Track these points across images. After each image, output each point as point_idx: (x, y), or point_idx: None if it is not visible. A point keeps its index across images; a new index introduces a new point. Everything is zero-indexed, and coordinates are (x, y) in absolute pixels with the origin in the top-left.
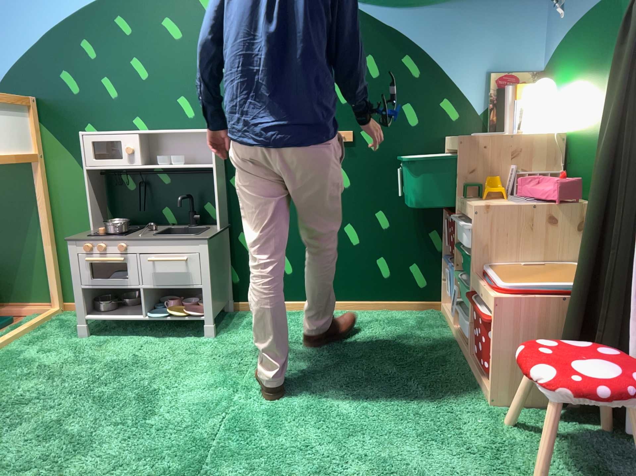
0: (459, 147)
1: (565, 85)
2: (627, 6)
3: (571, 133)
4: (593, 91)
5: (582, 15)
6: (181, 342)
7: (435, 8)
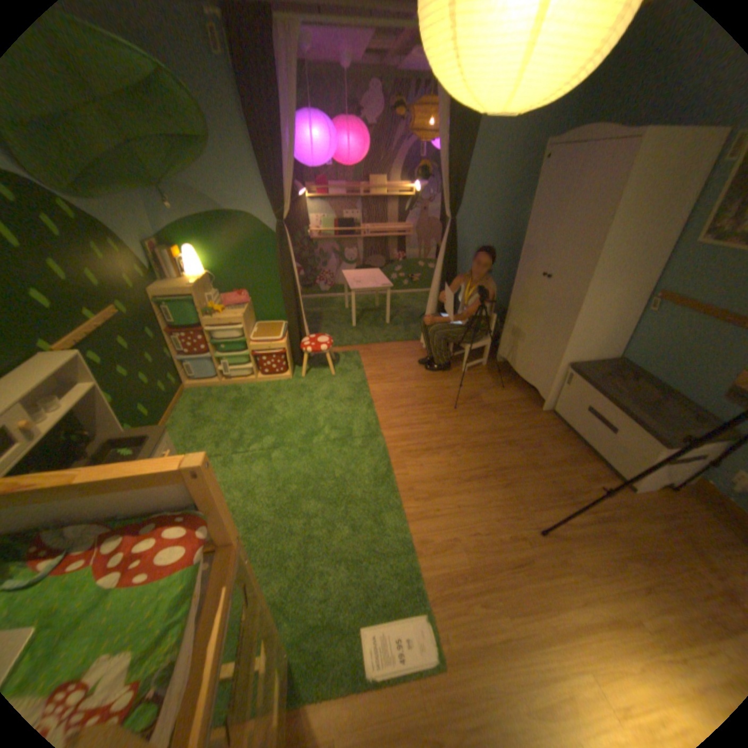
0: (193, 293)
1: (191, 247)
2: (239, 219)
3: (210, 271)
4: (224, 252)
5: (196, 213)
6: None
7: (103, 198)
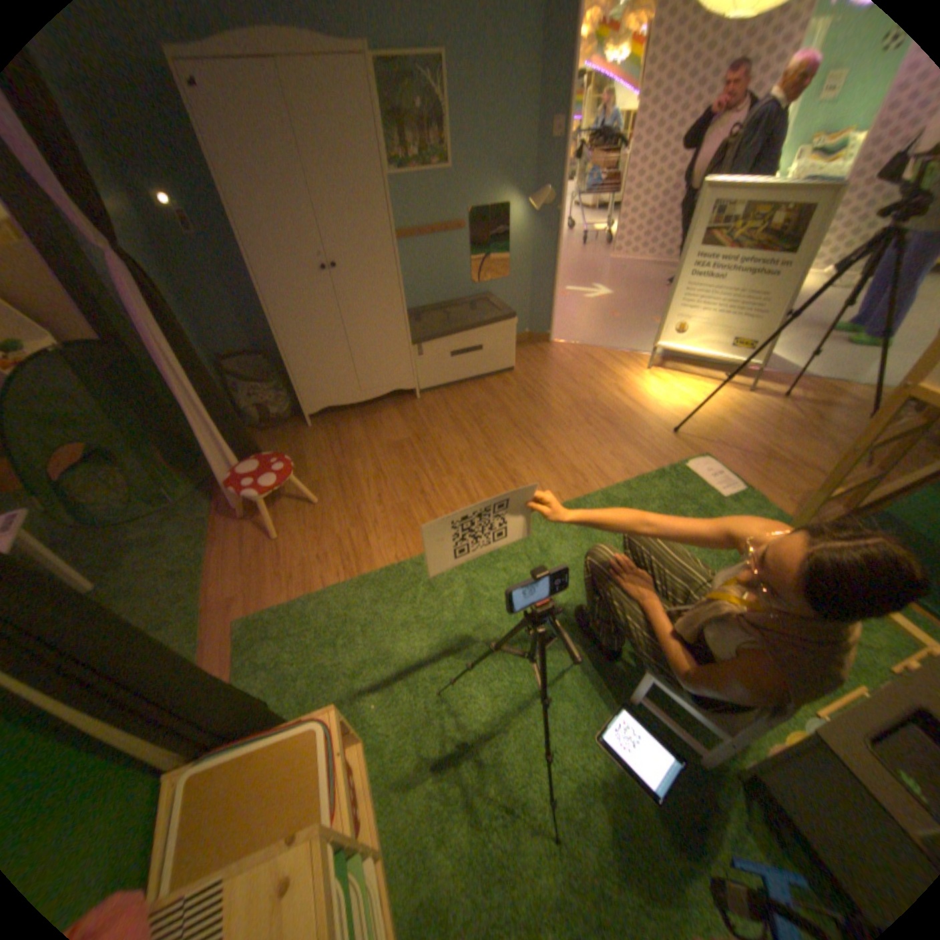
0: None
1: None
2: None
3: None
4: None
5: None
6: (761, 748)
7: None
